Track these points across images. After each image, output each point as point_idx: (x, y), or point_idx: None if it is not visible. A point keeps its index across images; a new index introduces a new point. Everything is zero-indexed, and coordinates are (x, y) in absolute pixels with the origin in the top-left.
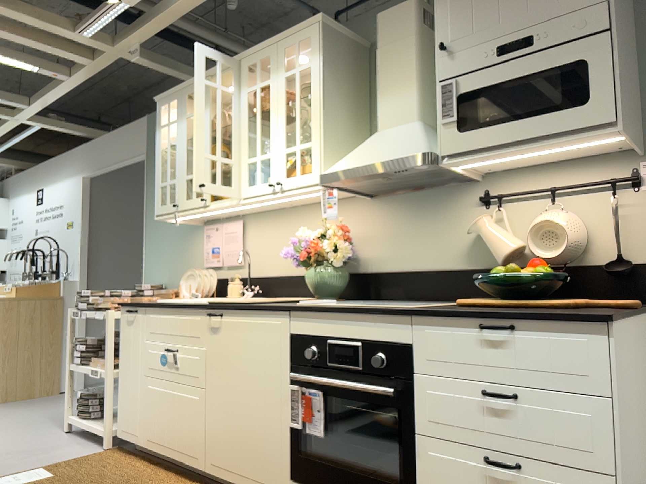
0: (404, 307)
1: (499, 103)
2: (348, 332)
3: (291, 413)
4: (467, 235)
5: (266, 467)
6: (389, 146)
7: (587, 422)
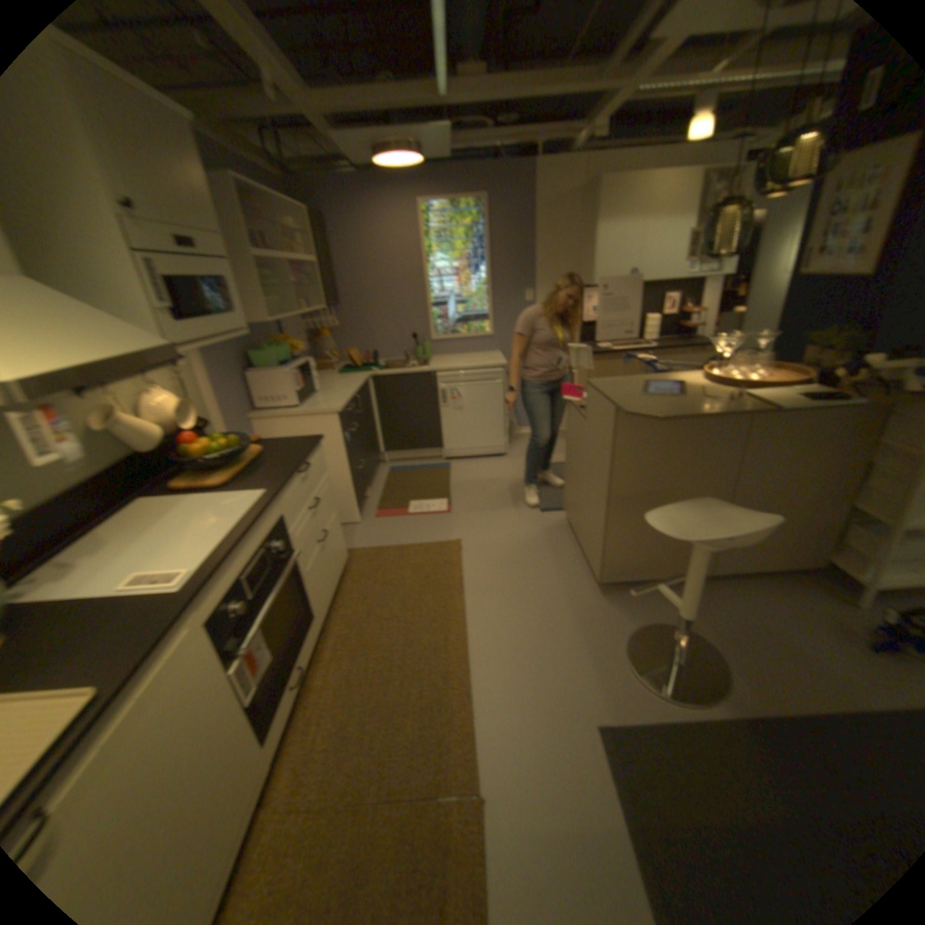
0: (257, 497)
1: (171, 292)
2: (253, 549)
3: (238, 698)
4: (82, 436)
5: (243, 791)
6: (89, 326)
7: (329, 488)
